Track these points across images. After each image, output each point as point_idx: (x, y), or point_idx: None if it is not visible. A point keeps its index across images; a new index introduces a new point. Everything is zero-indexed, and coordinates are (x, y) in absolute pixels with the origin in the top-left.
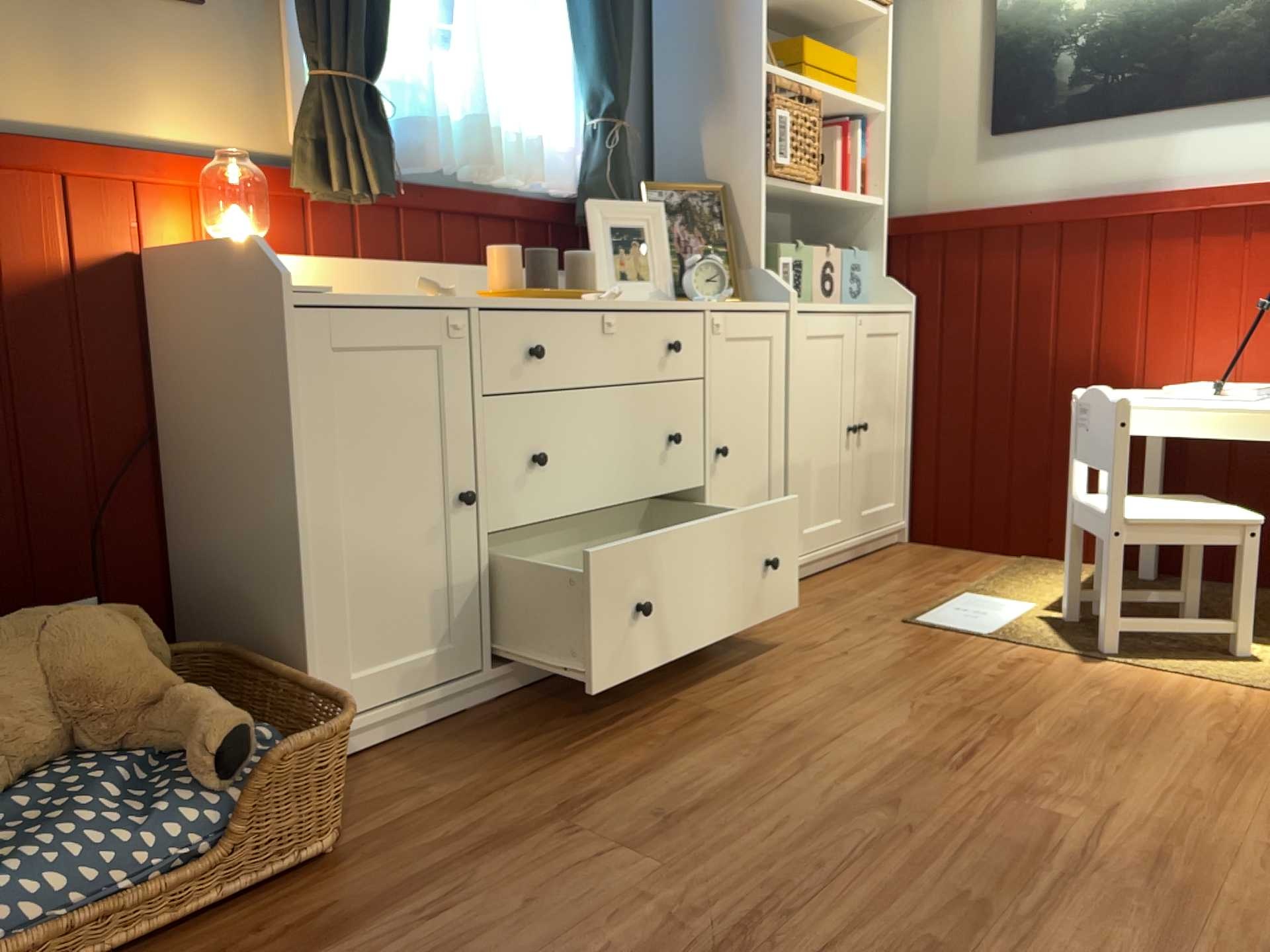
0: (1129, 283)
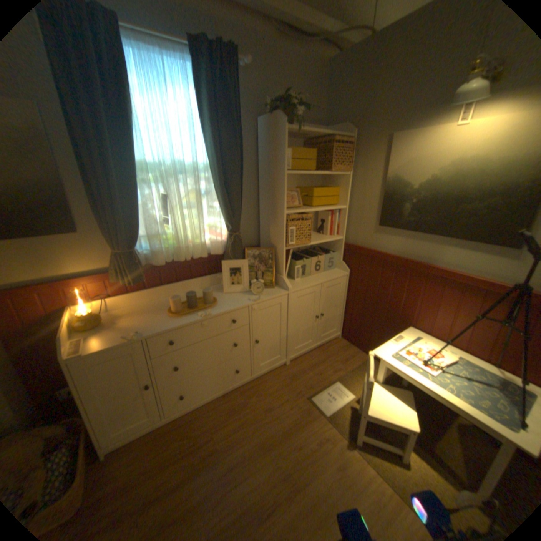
0: (417, 293)
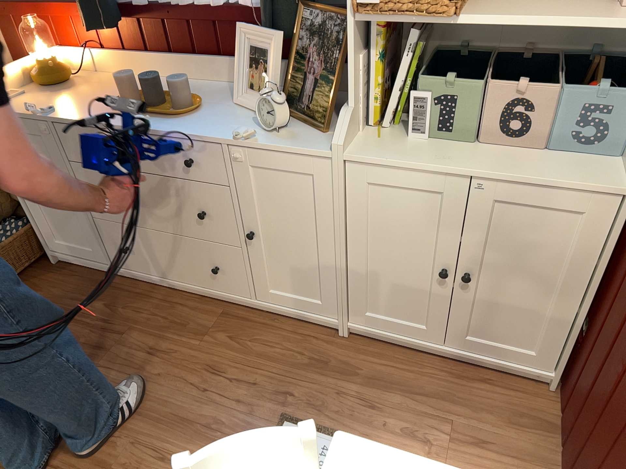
0: None
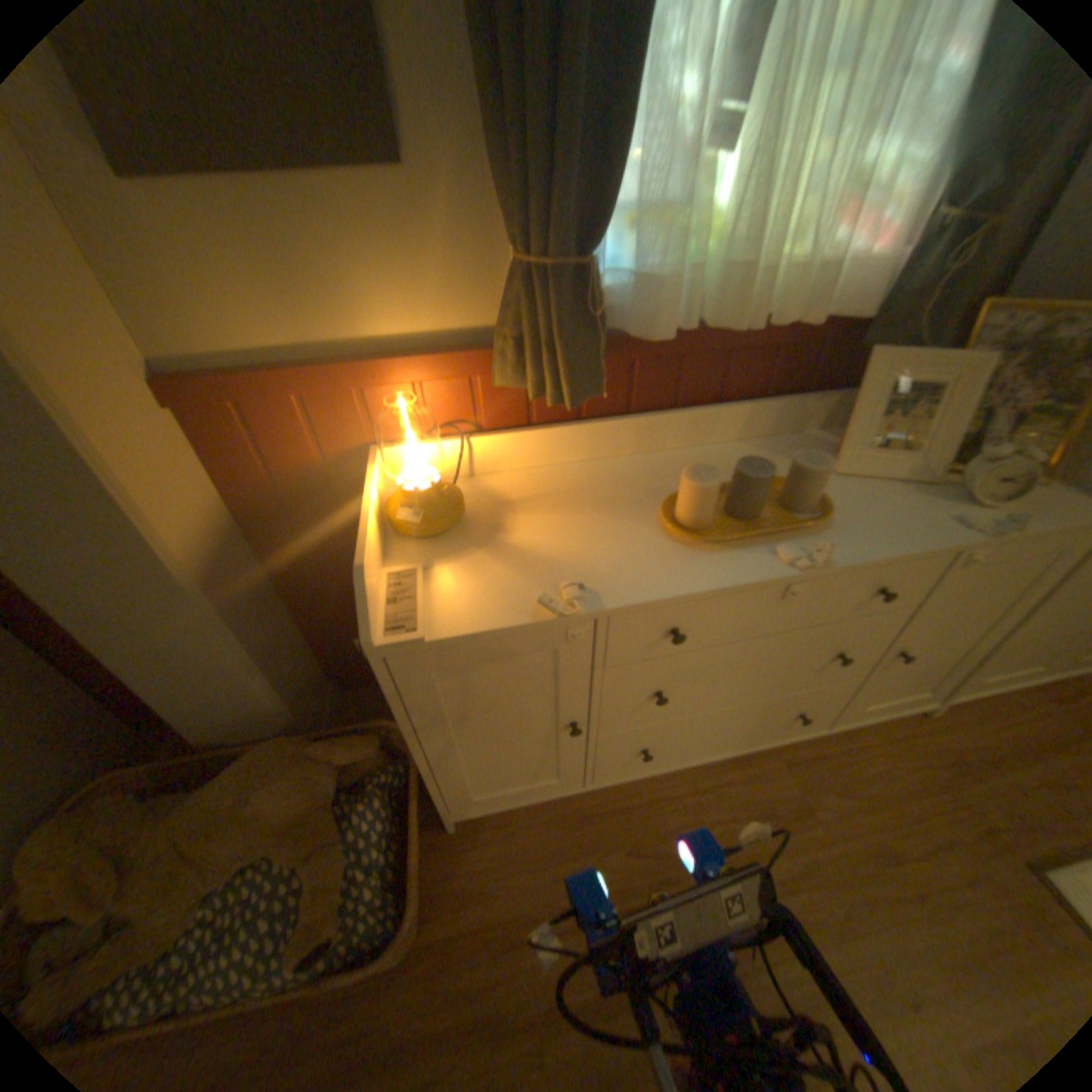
0: None
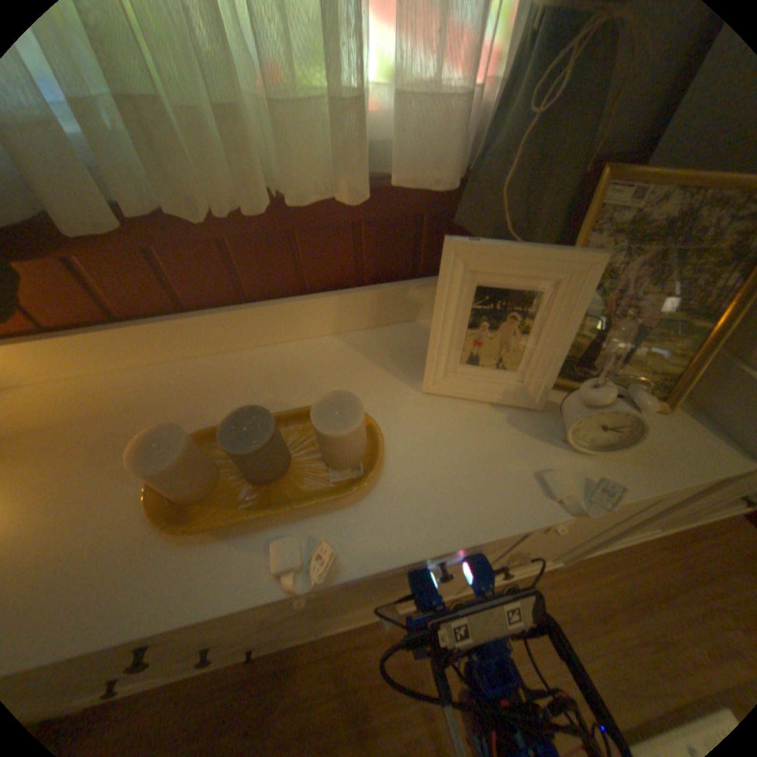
0: None
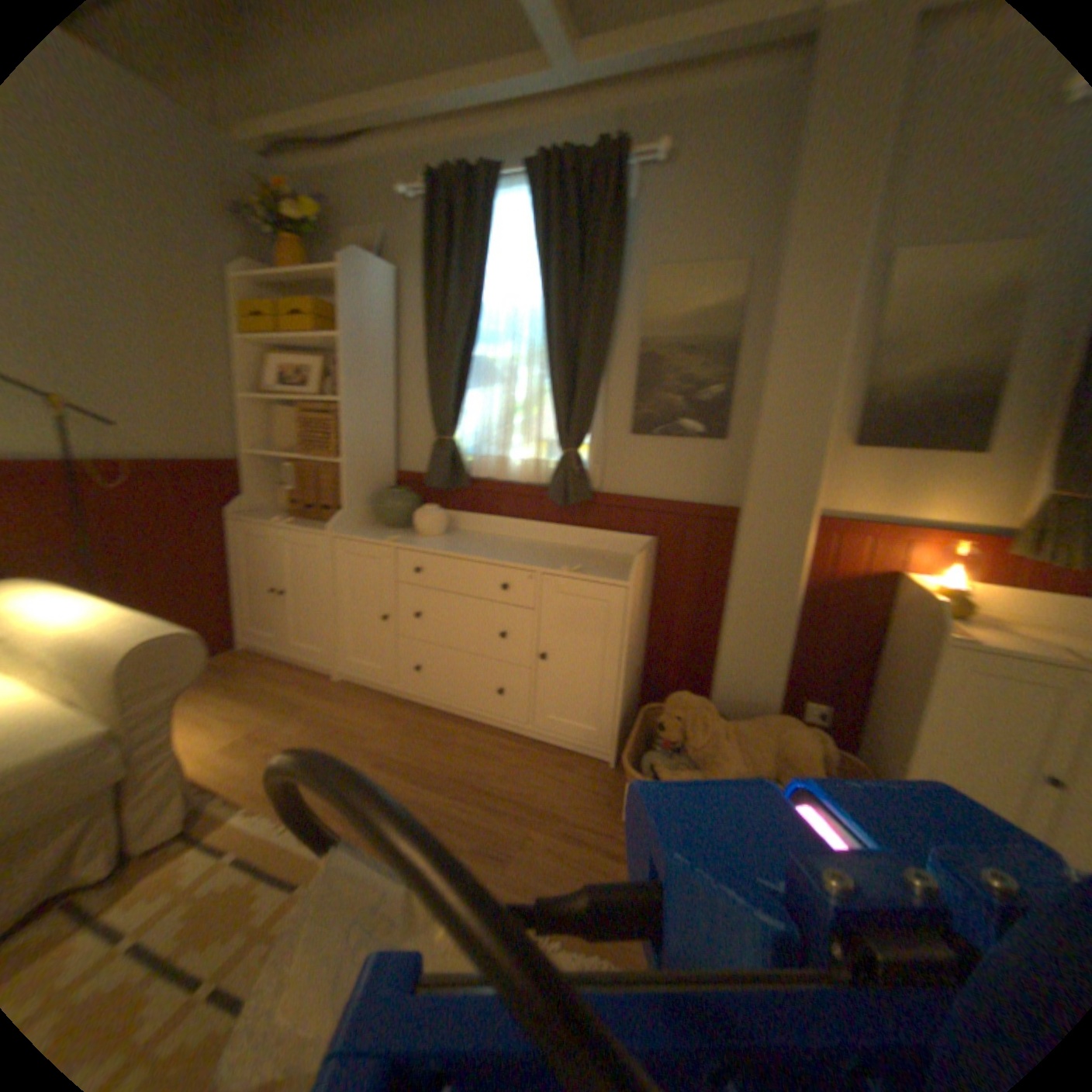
0: None
